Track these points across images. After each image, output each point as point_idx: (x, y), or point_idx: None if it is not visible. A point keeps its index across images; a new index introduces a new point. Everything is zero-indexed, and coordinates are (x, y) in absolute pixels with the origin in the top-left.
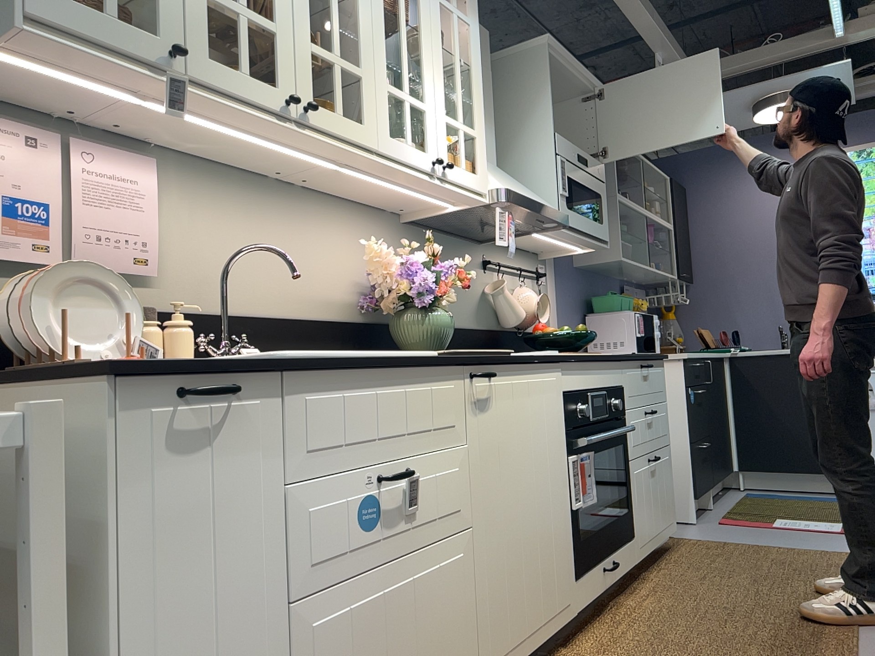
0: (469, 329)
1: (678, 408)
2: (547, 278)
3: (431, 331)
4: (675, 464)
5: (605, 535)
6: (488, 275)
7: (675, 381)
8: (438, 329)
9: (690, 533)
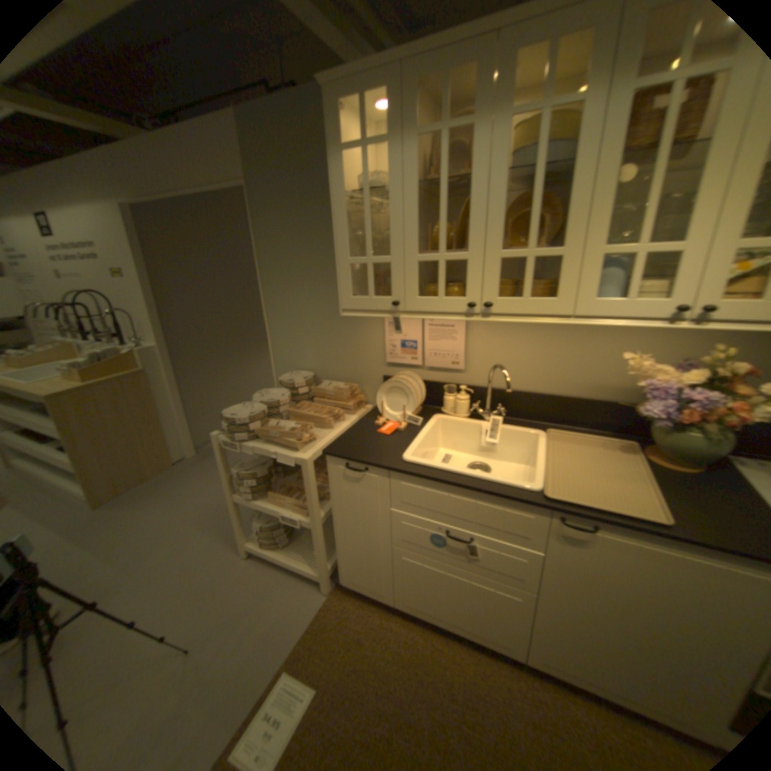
0: None
1: None
2: None
3: (677, 448)
4: None
5: None
6: None
7: None
8: (692, 448)
9: None
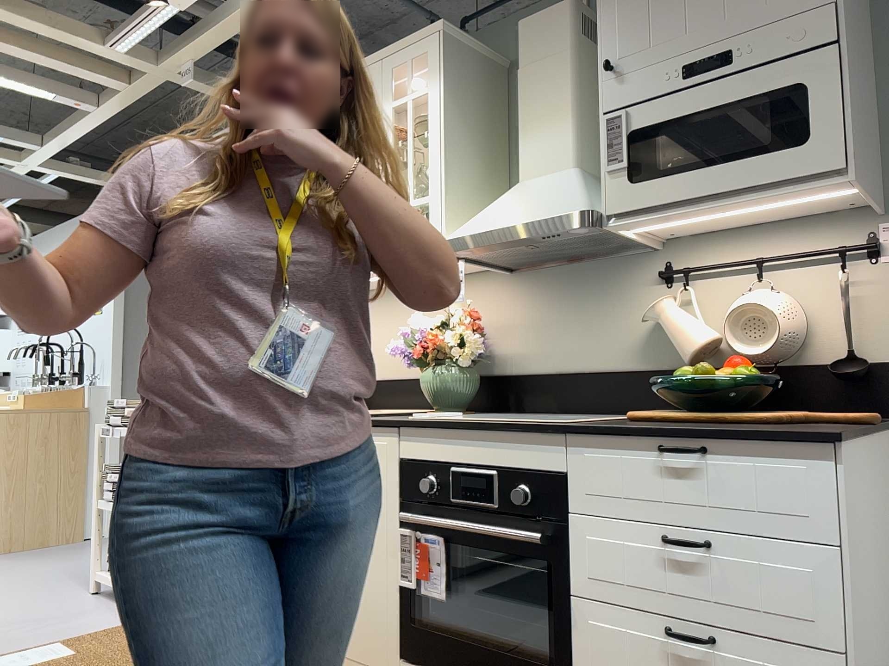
0: (613, 372)
1: None
2: None
3: (426, 389)
4: None
5: (473, 657)
6: (671, 291)
7: None
8: (433, 387)
9: None
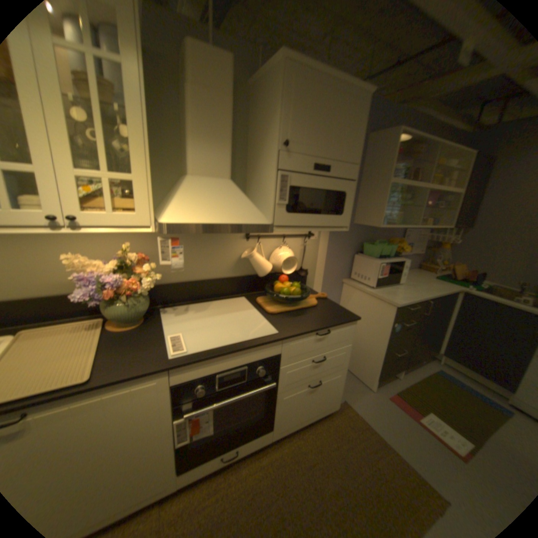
0: (221, 278)
1: (385, 332)
2: (317, 235)
3: (115, 314)
4: (374, 359)
5: (227, 442)
6: (249, 242)
7: (388, 316)
8: (123, 312)
9: (360, 403)
